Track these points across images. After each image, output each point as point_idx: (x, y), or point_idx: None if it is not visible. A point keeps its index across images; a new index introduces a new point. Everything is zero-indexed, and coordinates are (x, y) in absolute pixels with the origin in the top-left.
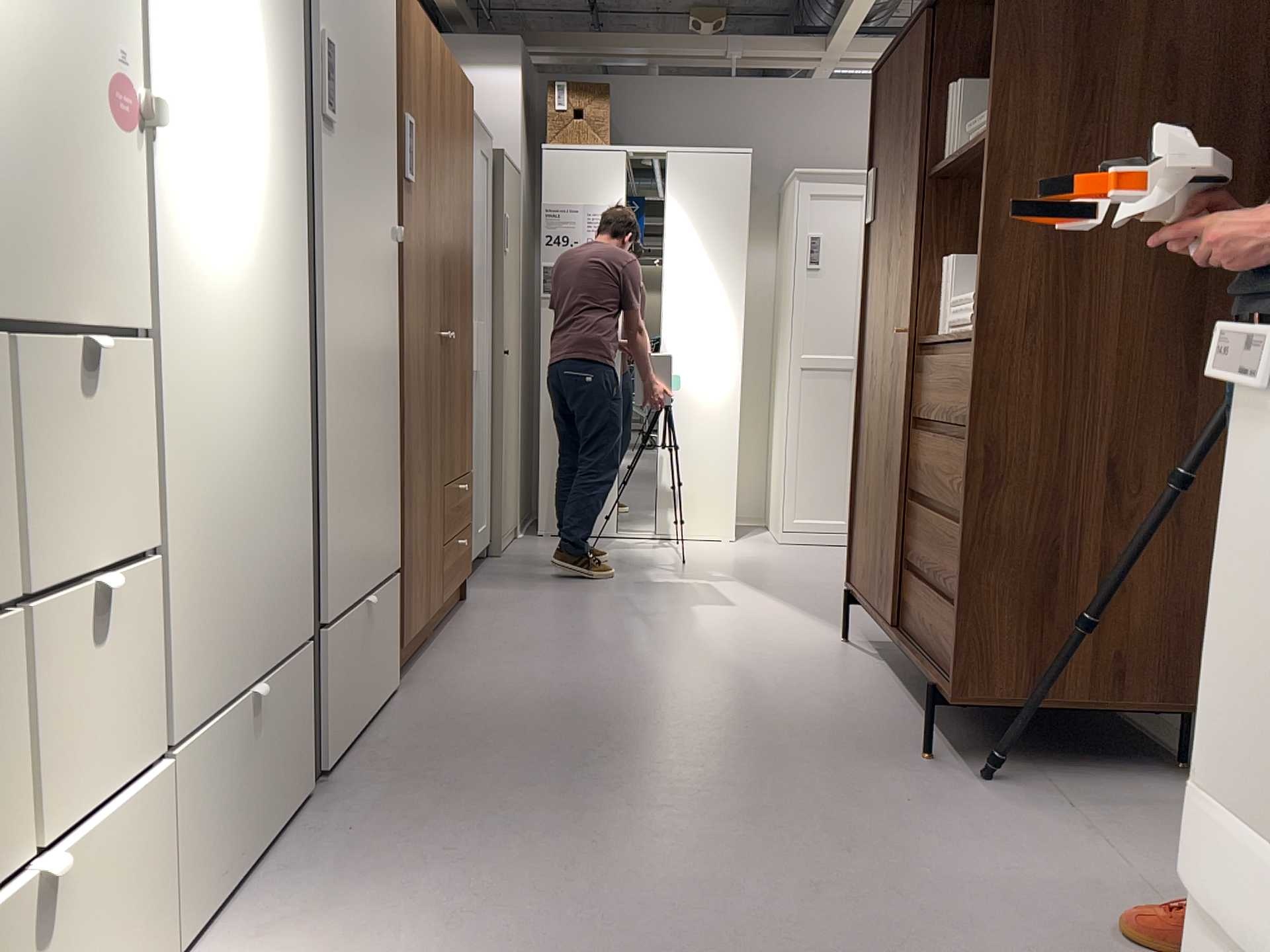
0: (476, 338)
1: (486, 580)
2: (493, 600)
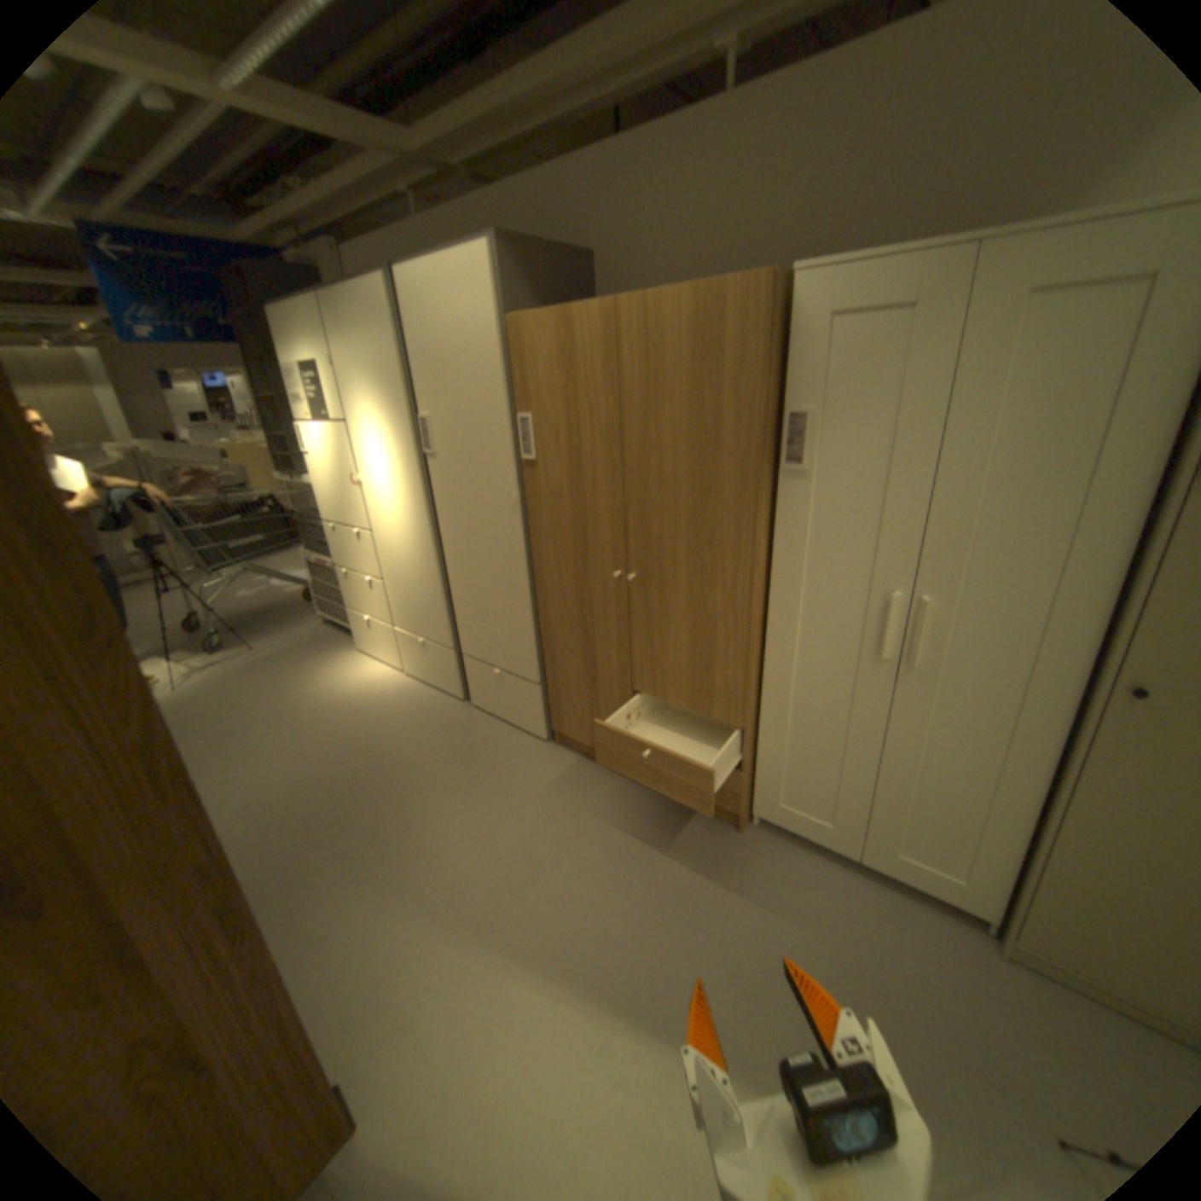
0: (890, 616)
1: (833, 883)
2: (739, 857)
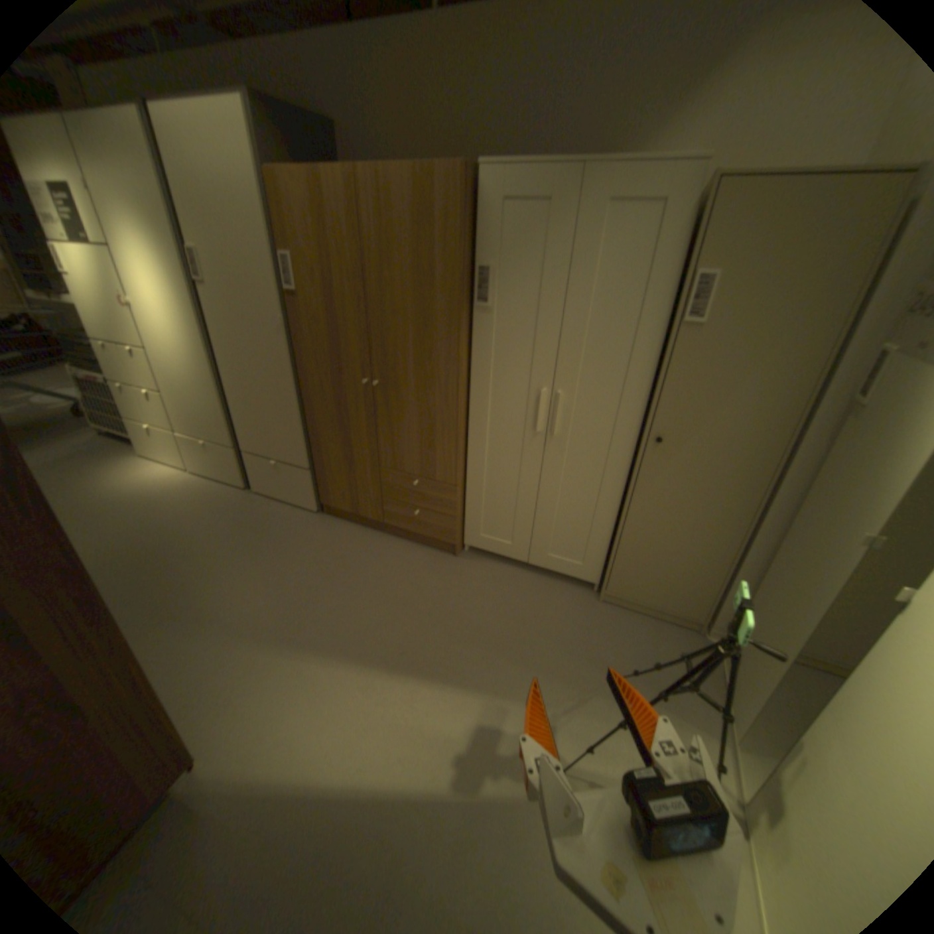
0: (540, 405)
1: (511, 577)
2: (455, 570)
